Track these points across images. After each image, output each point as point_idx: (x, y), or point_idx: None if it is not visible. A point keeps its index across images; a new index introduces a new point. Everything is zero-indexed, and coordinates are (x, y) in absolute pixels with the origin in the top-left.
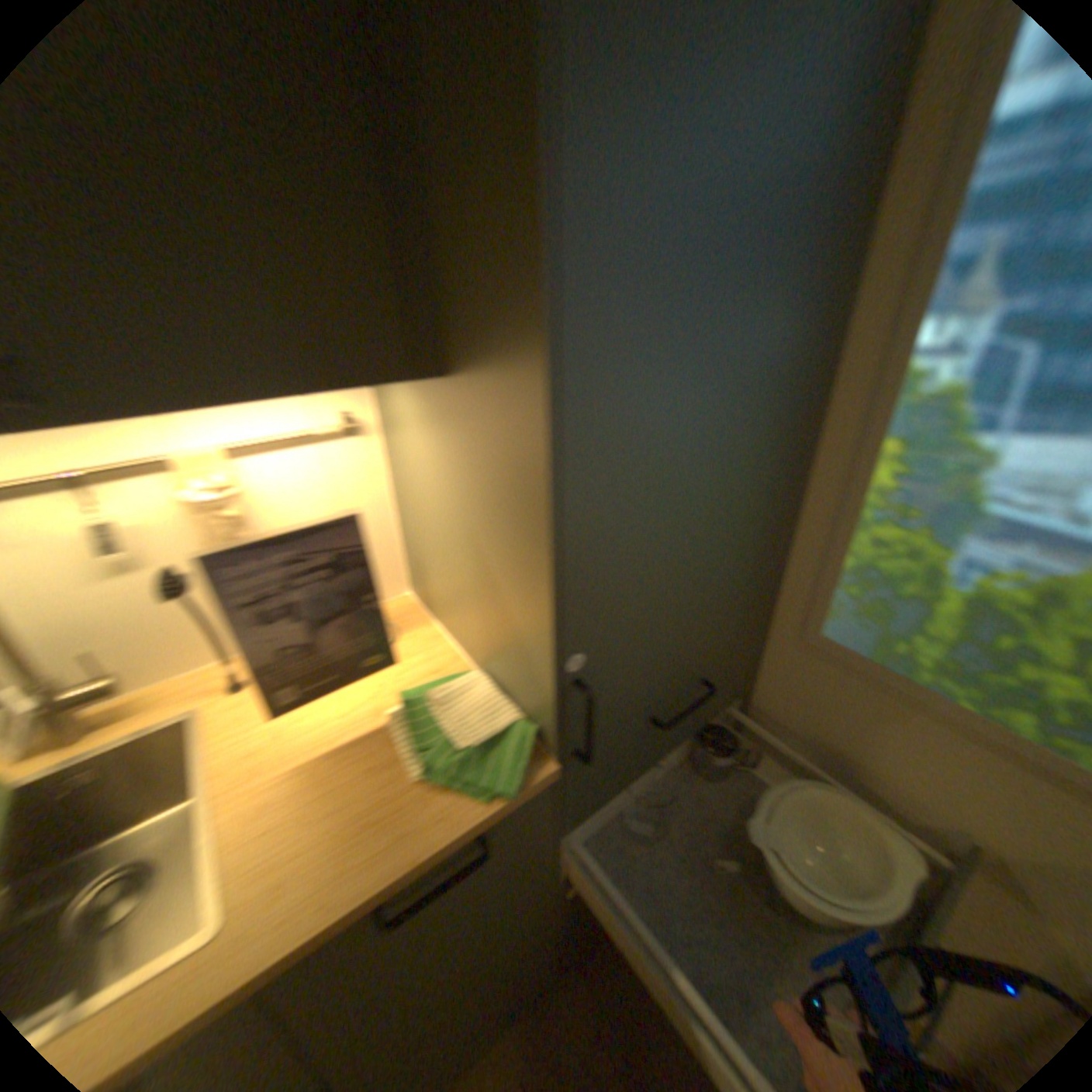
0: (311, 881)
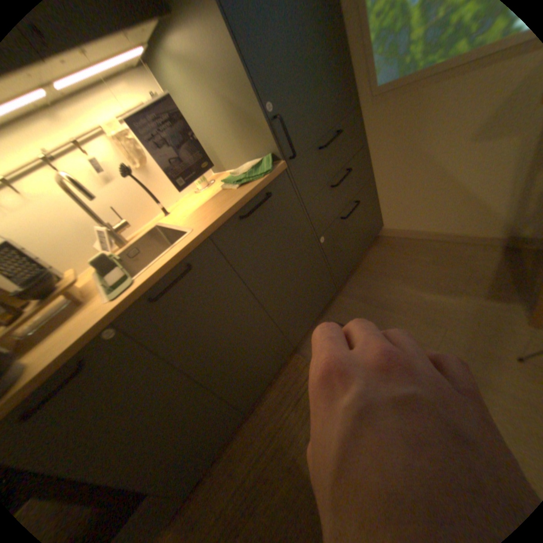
0: (215, 211)
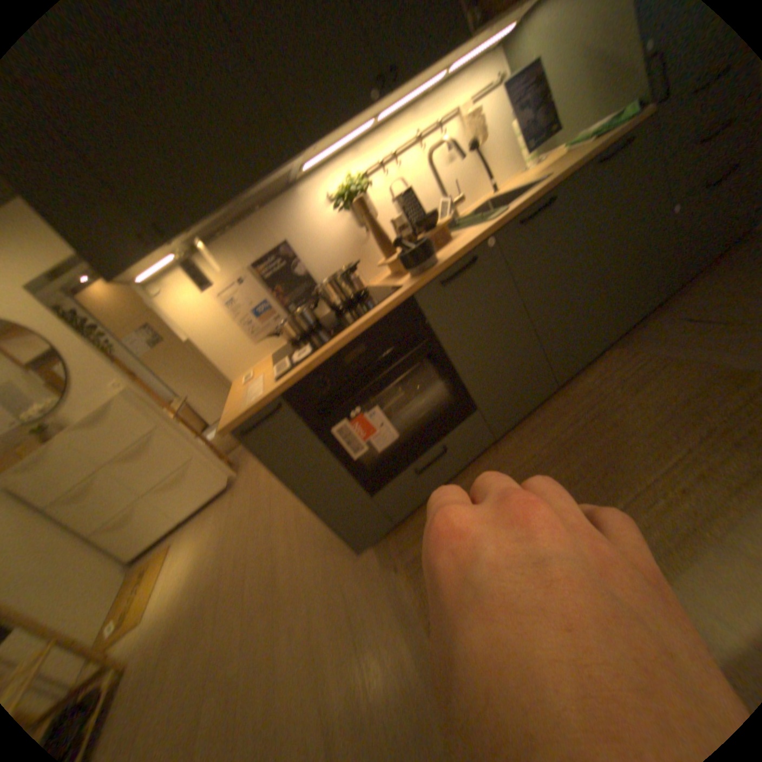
0: (574, 156)
